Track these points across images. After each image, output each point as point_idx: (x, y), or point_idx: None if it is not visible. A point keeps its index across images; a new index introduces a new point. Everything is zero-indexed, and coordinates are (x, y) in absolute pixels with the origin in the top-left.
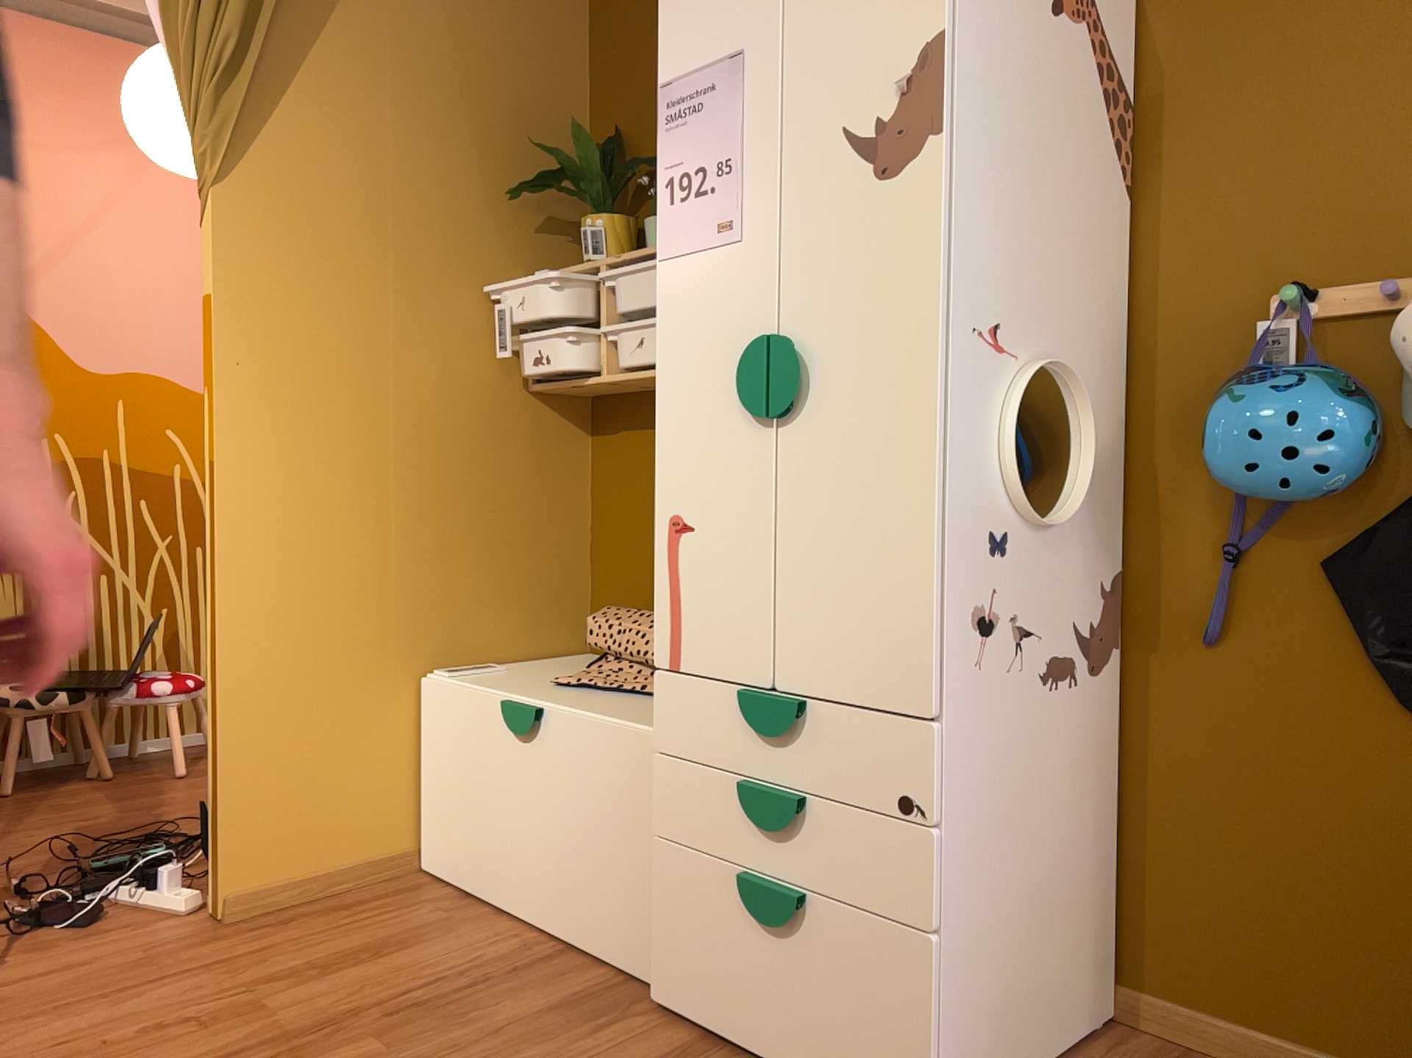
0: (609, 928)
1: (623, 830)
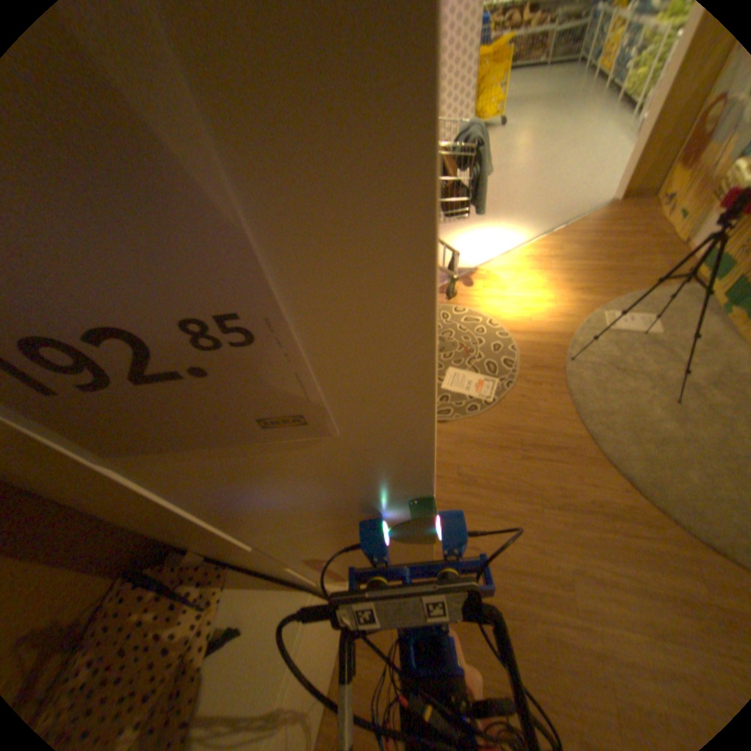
0: (328, 663)
1: (317, 649)
